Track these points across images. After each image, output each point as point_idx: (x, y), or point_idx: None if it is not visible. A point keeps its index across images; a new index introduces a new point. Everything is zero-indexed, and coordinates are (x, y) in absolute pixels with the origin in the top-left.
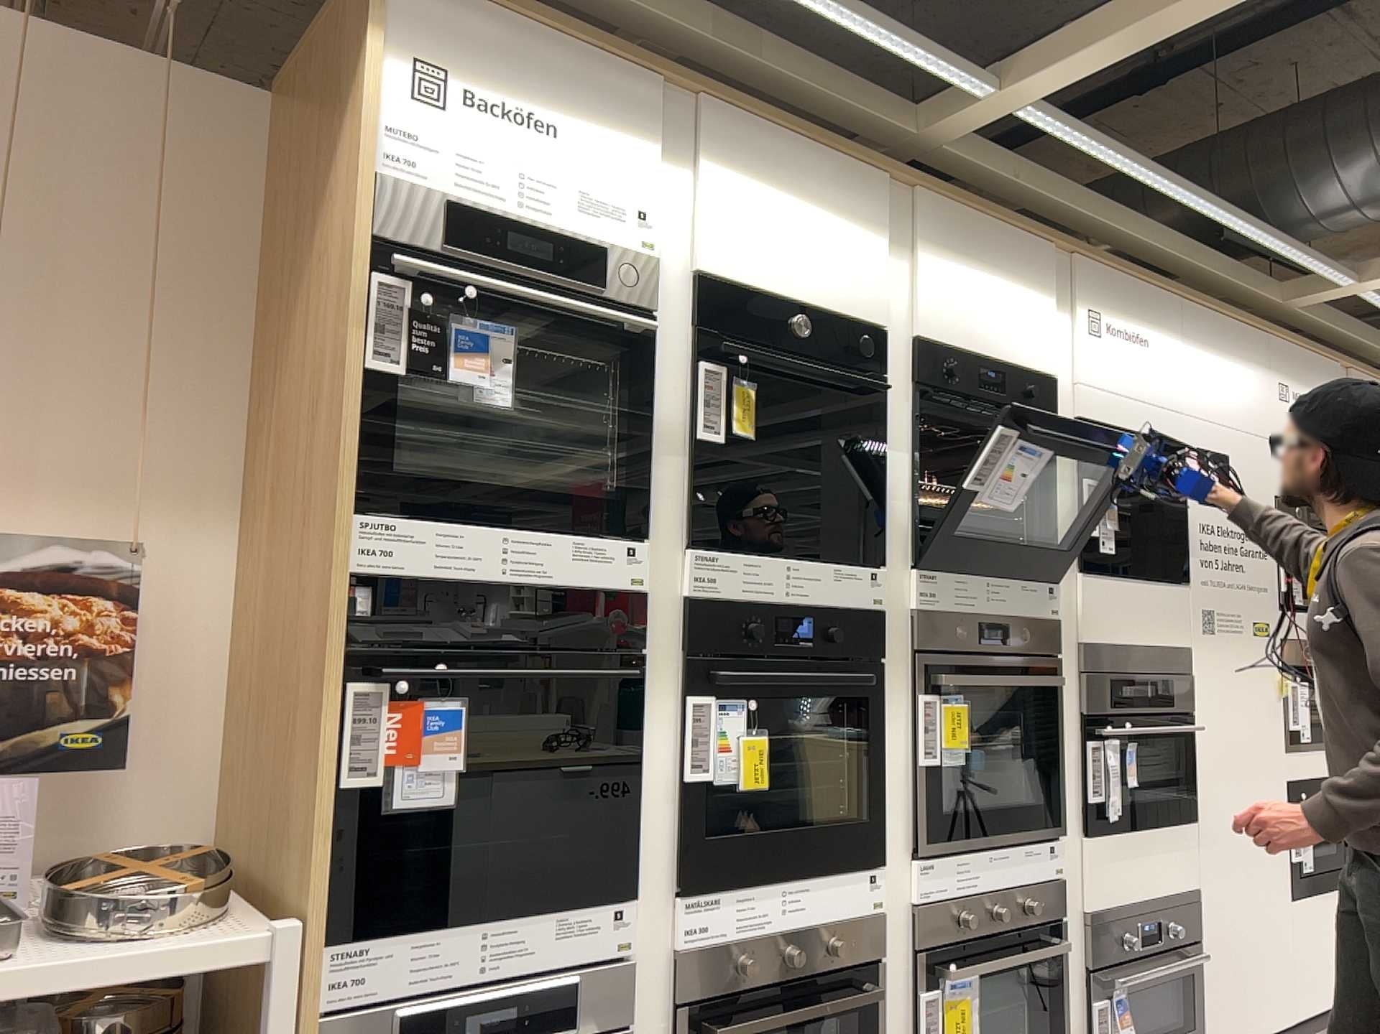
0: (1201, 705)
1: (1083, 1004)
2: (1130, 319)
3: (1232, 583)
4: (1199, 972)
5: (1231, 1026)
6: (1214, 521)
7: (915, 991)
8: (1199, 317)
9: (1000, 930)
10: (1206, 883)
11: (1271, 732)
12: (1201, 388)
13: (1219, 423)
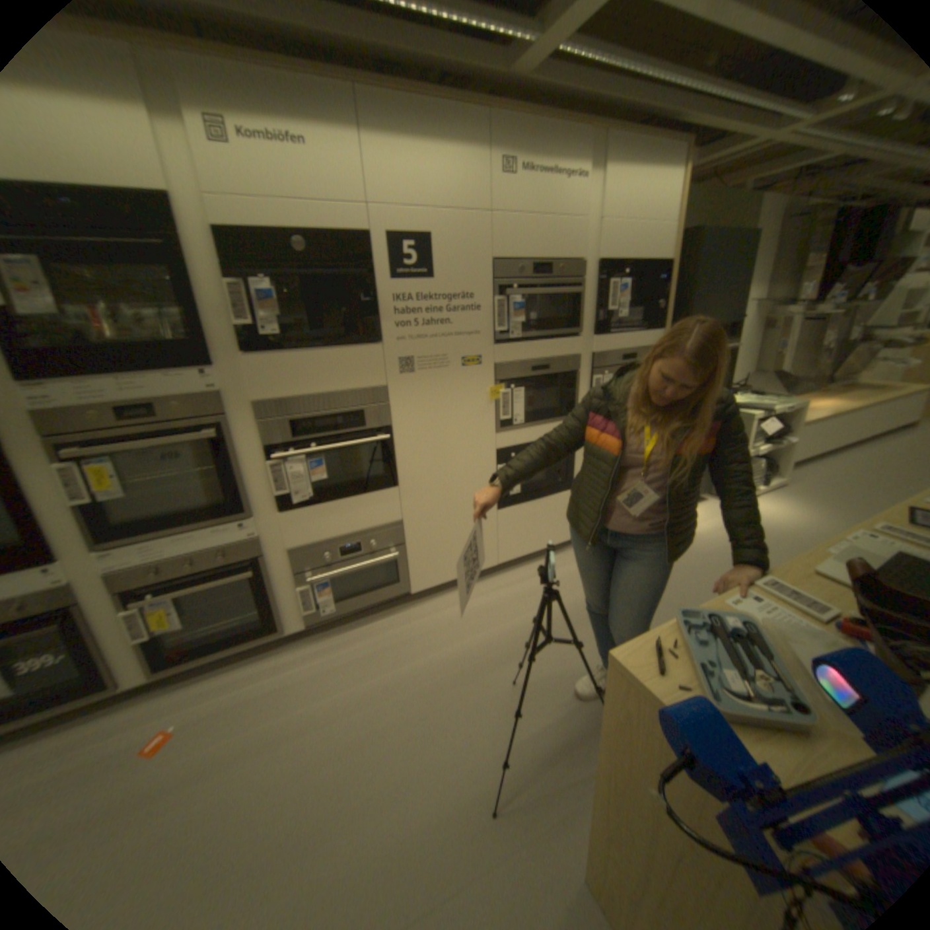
0: (398, 421)
1: (292, 590)
2: (273, 115)
3: (436, 335)
4: (399, 561)
5: (435, 578)
6: (412, 291)
7: (116, 614)
8: (383, 100)
9: (193, 574)
10: (408, 517)
11: (481, 425)
12: (390, 175)
13: (418, 204)
